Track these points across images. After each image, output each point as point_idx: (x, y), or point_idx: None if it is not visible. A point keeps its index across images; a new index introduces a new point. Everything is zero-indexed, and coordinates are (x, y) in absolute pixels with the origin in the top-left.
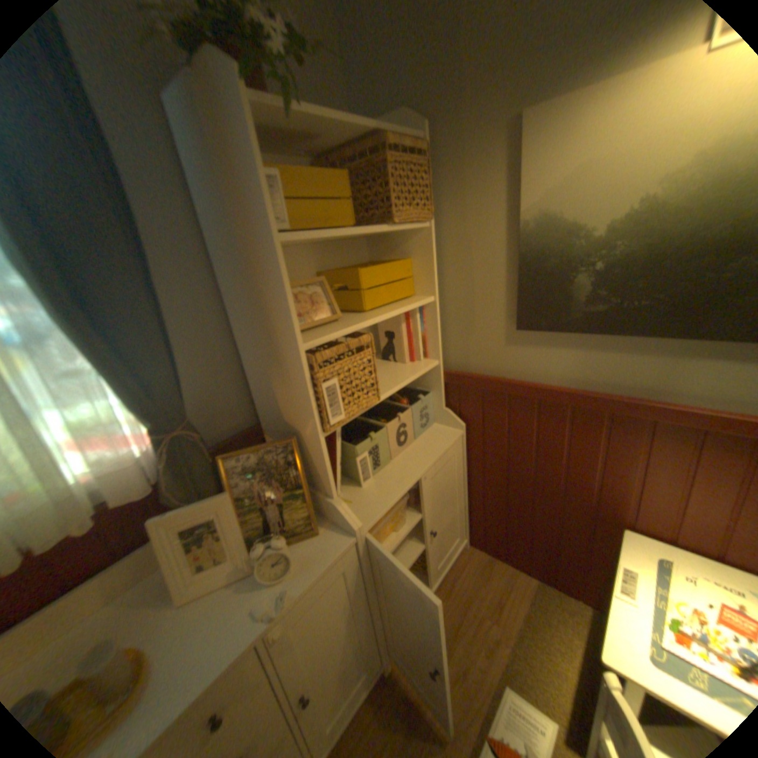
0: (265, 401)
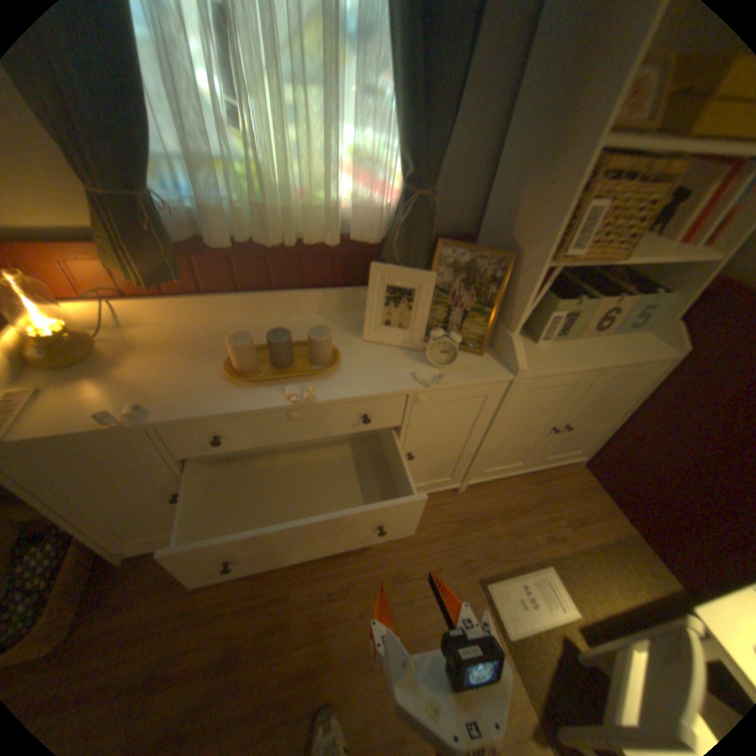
0: (502, 208)
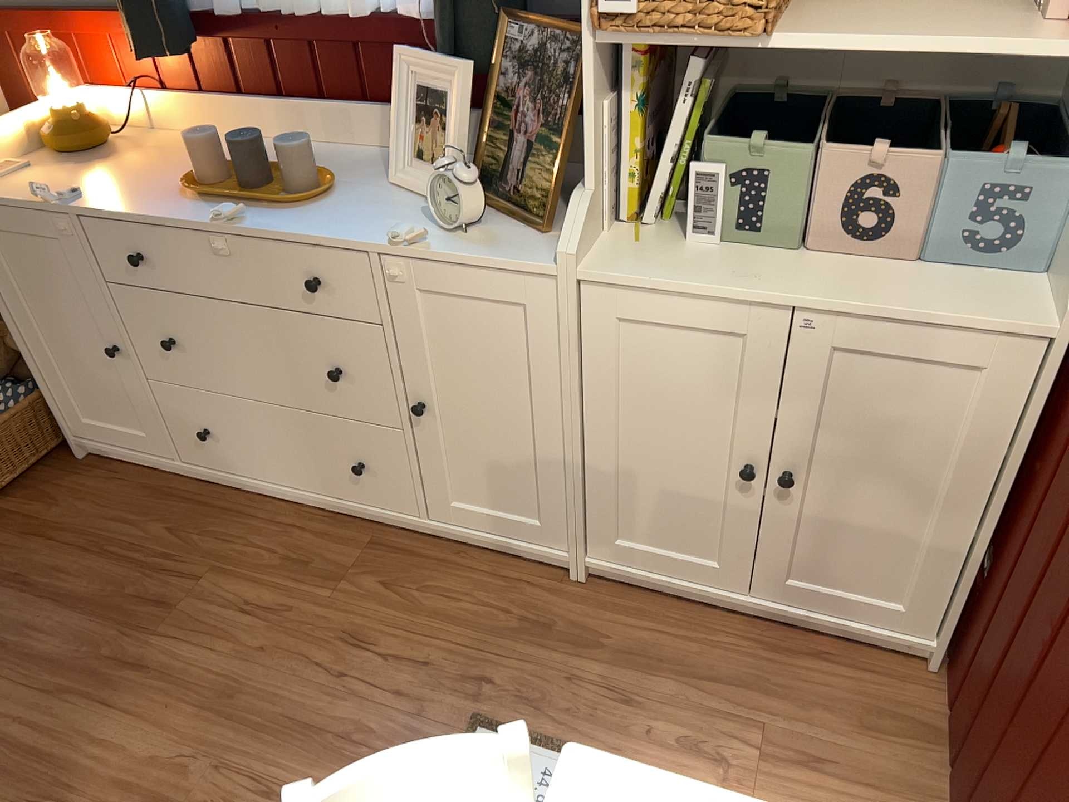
0: None
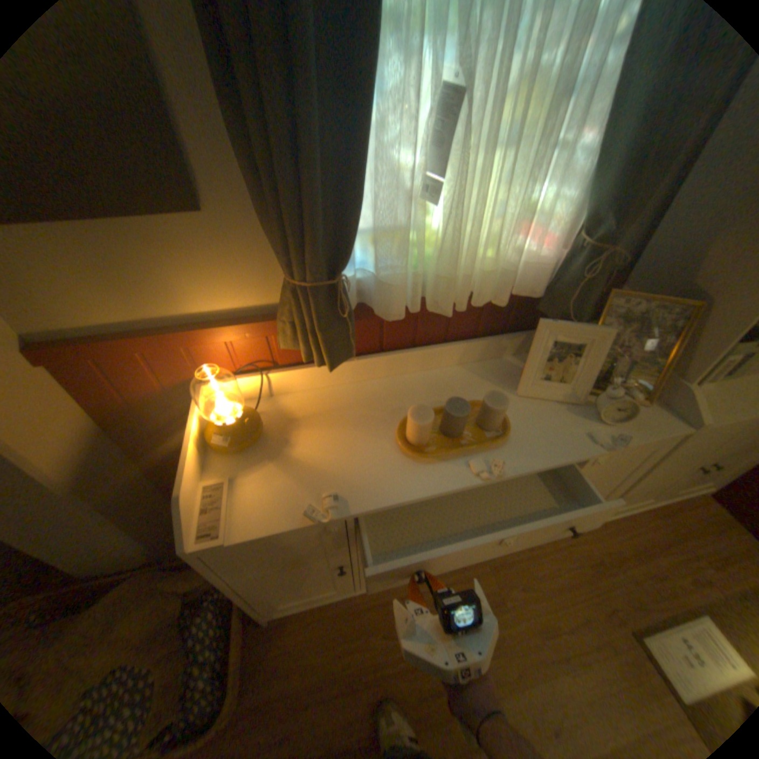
0: (677, 249)
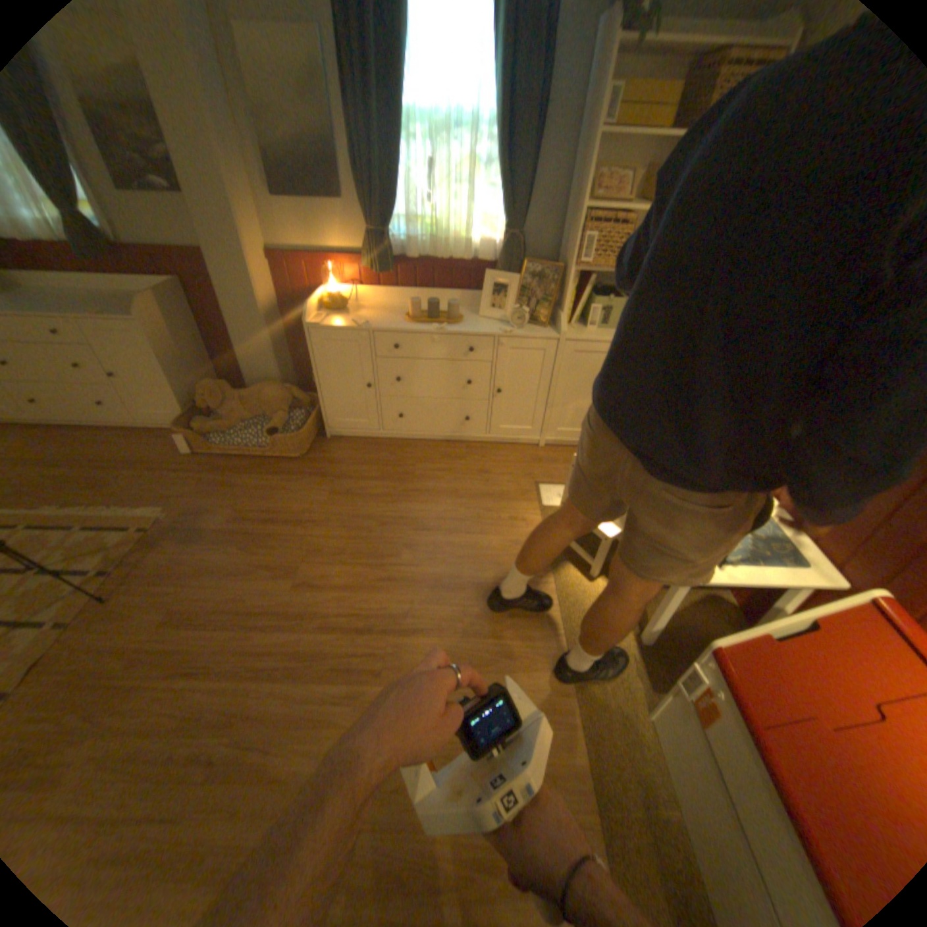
0: (564, 244)
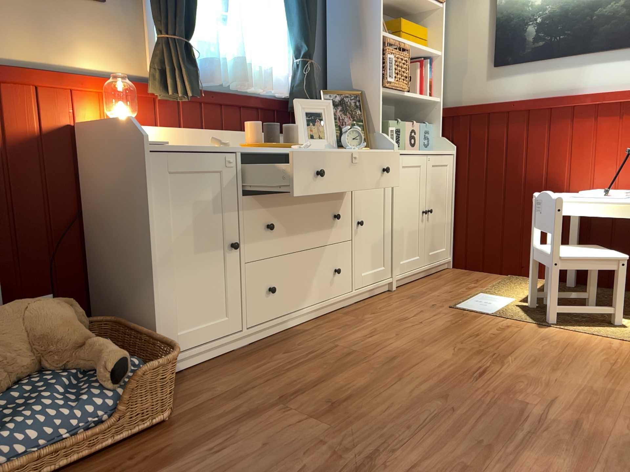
0: (339, 80)
